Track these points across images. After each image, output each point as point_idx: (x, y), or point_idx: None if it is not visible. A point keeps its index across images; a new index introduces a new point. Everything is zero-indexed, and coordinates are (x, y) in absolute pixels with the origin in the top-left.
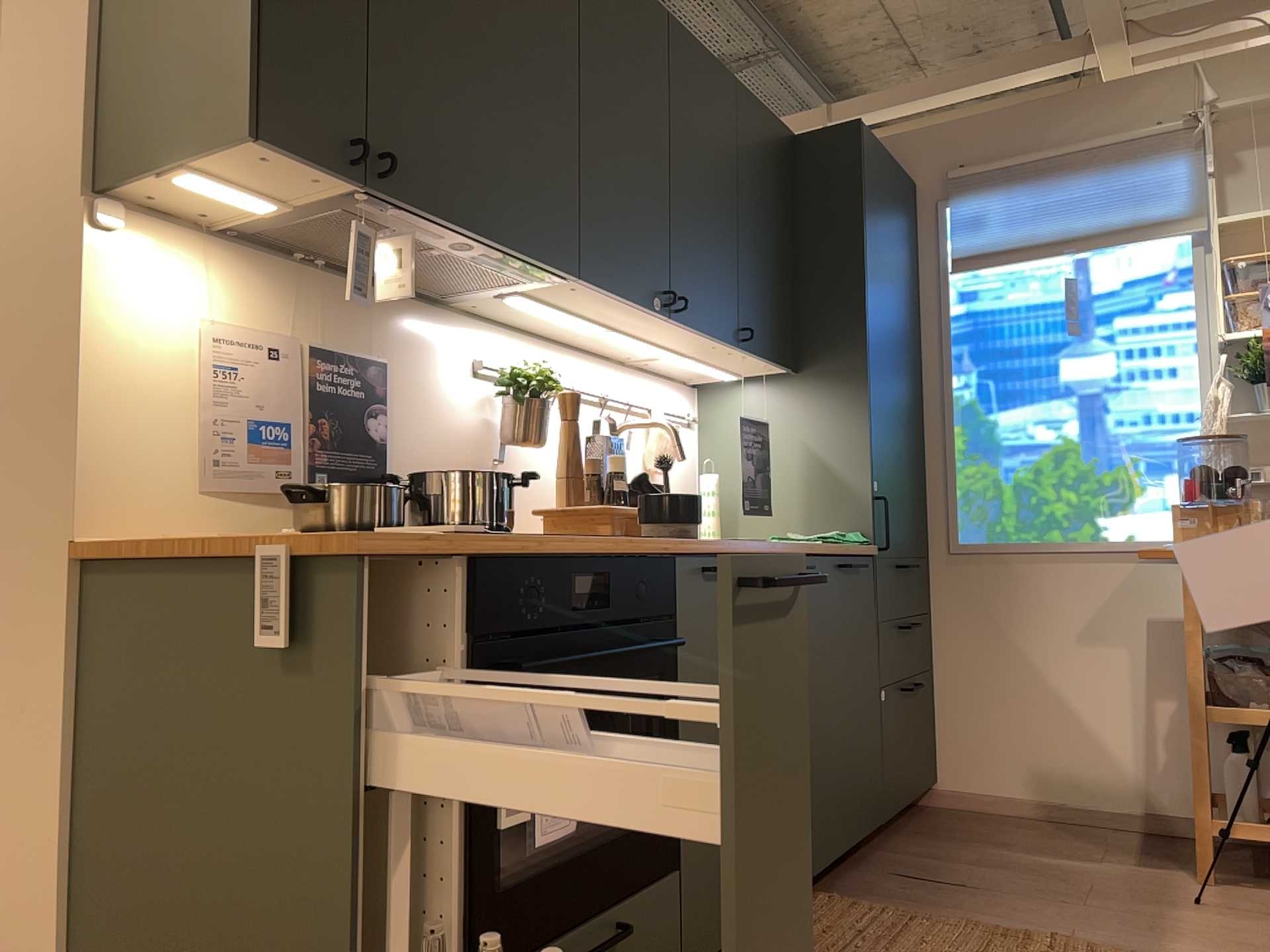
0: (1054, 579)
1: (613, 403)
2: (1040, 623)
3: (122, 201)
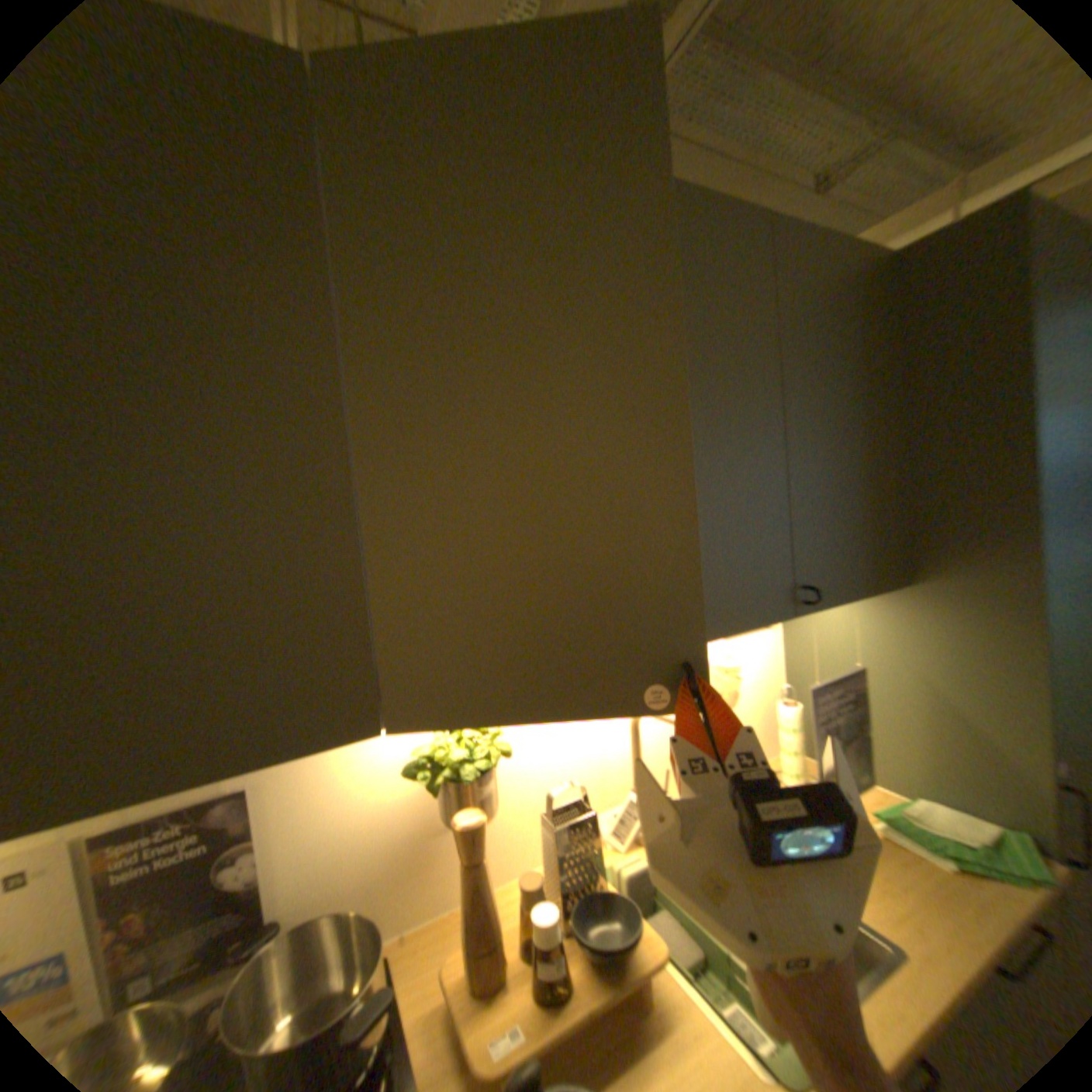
0: None
1: None
2: None
3: None
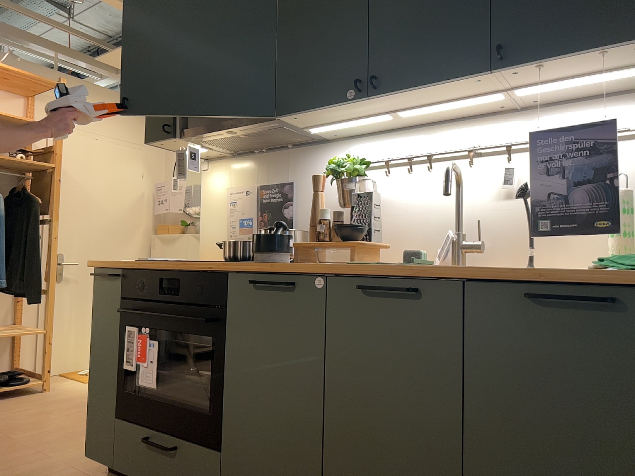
0: None
1: (491, 151)
2: None
3: (210, 159)
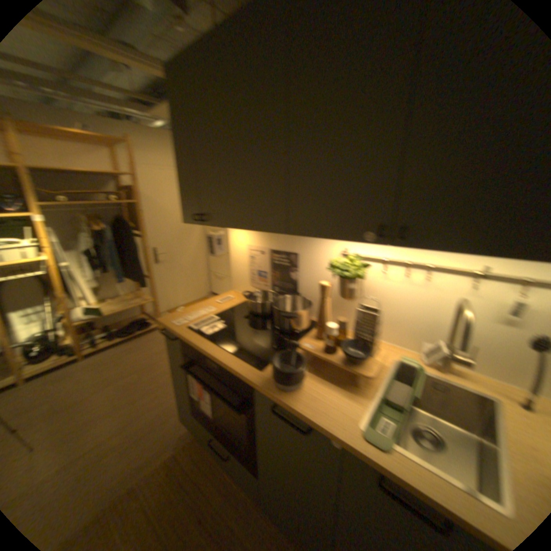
0: None
1: (503, 275)
2: None
3: None
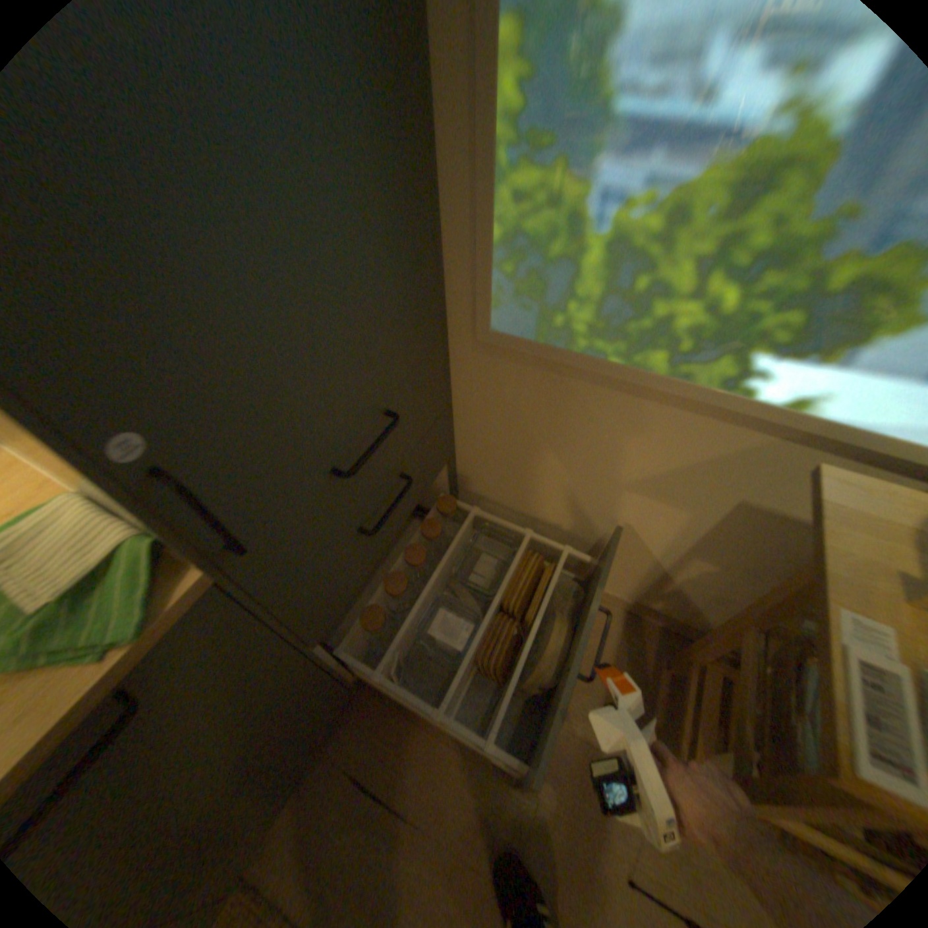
0: (628, 417)
1: None
2: (587, 456)
3: None
